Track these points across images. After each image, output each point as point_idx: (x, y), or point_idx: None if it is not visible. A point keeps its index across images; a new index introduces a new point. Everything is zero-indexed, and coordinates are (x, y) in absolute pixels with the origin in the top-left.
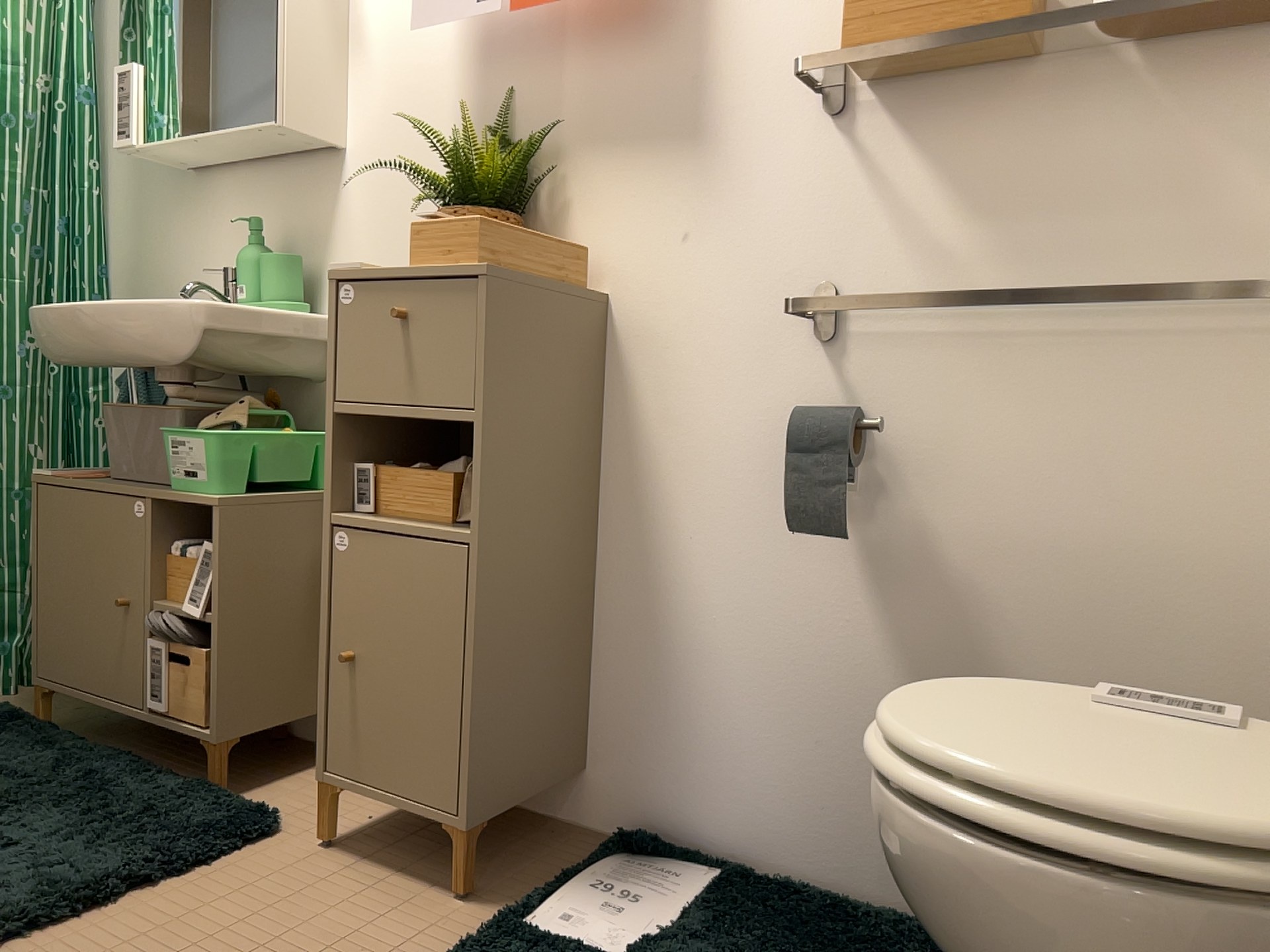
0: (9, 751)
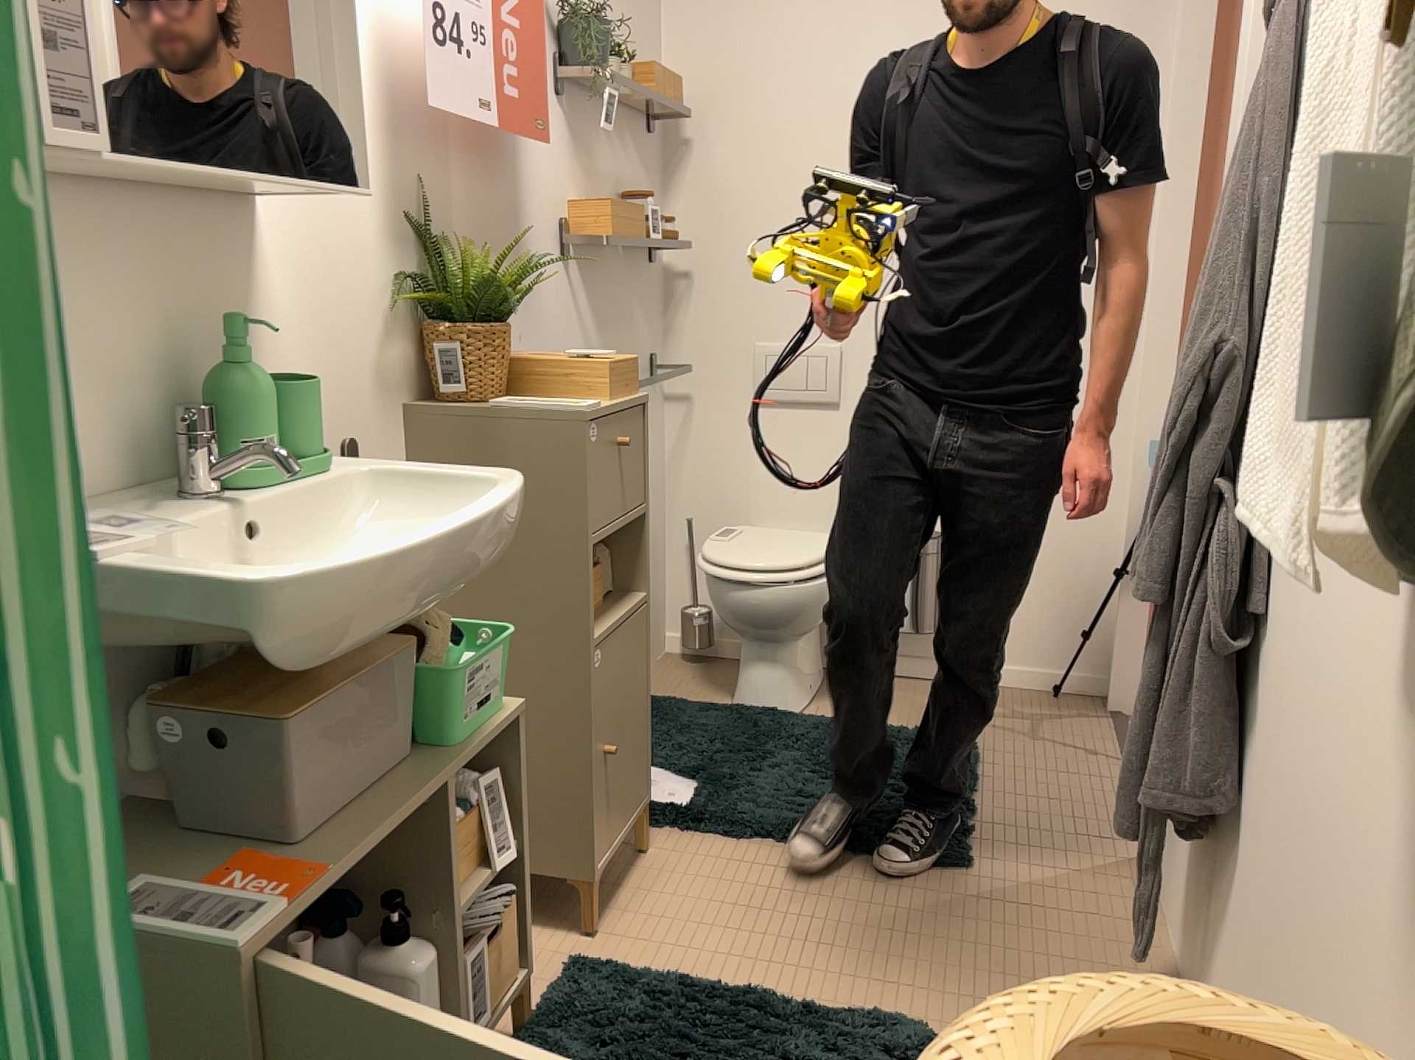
0: None
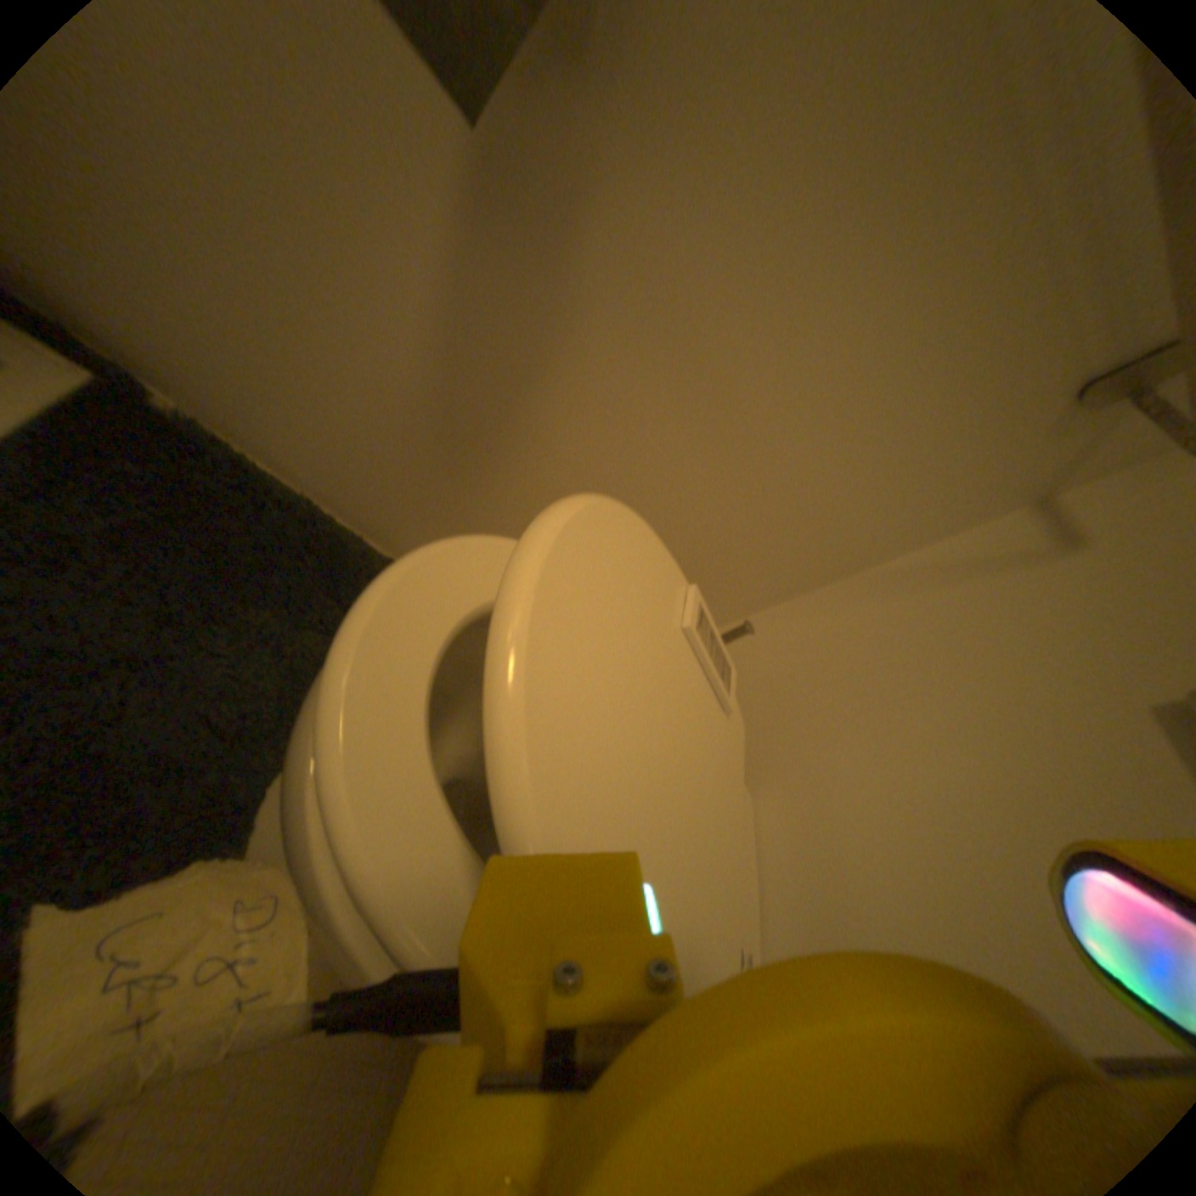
0: None
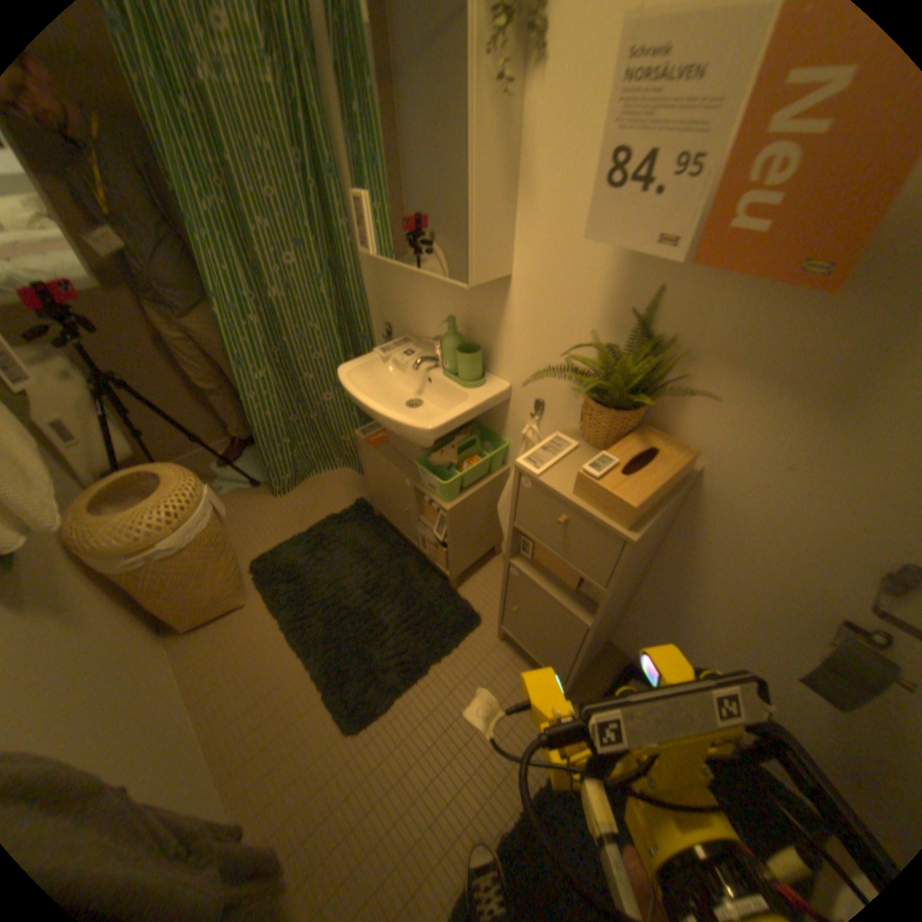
0: (366, 549)
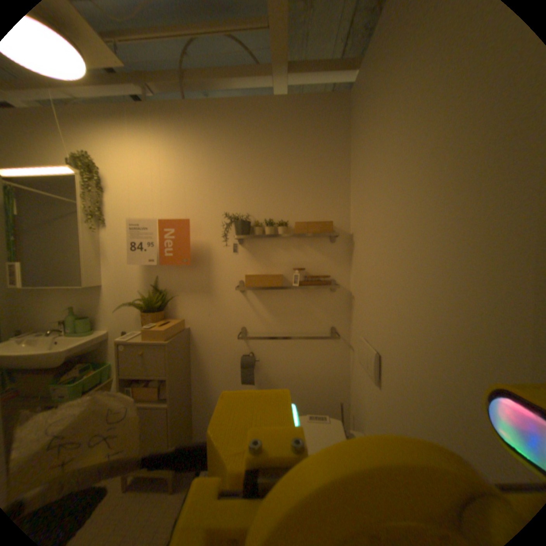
0: None
